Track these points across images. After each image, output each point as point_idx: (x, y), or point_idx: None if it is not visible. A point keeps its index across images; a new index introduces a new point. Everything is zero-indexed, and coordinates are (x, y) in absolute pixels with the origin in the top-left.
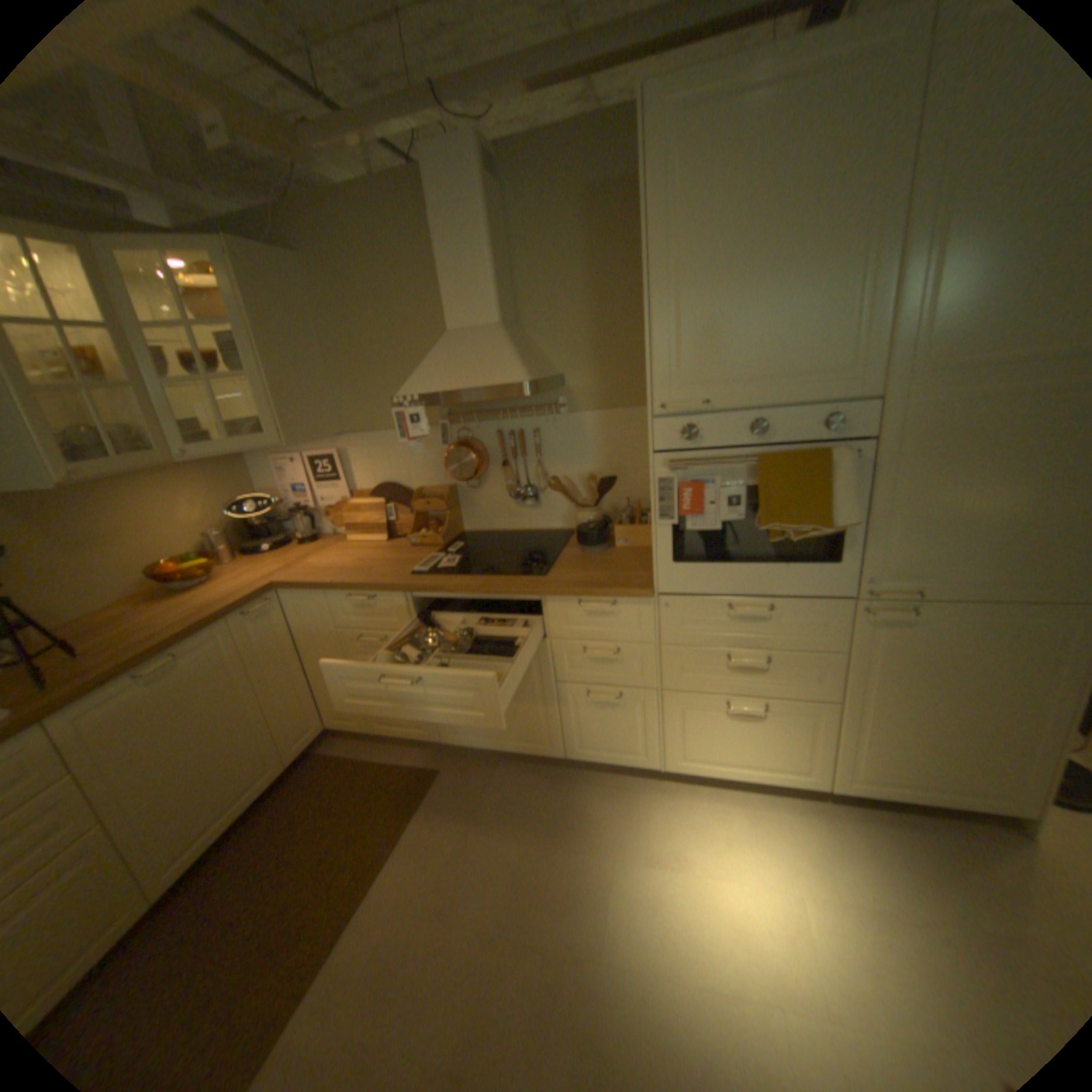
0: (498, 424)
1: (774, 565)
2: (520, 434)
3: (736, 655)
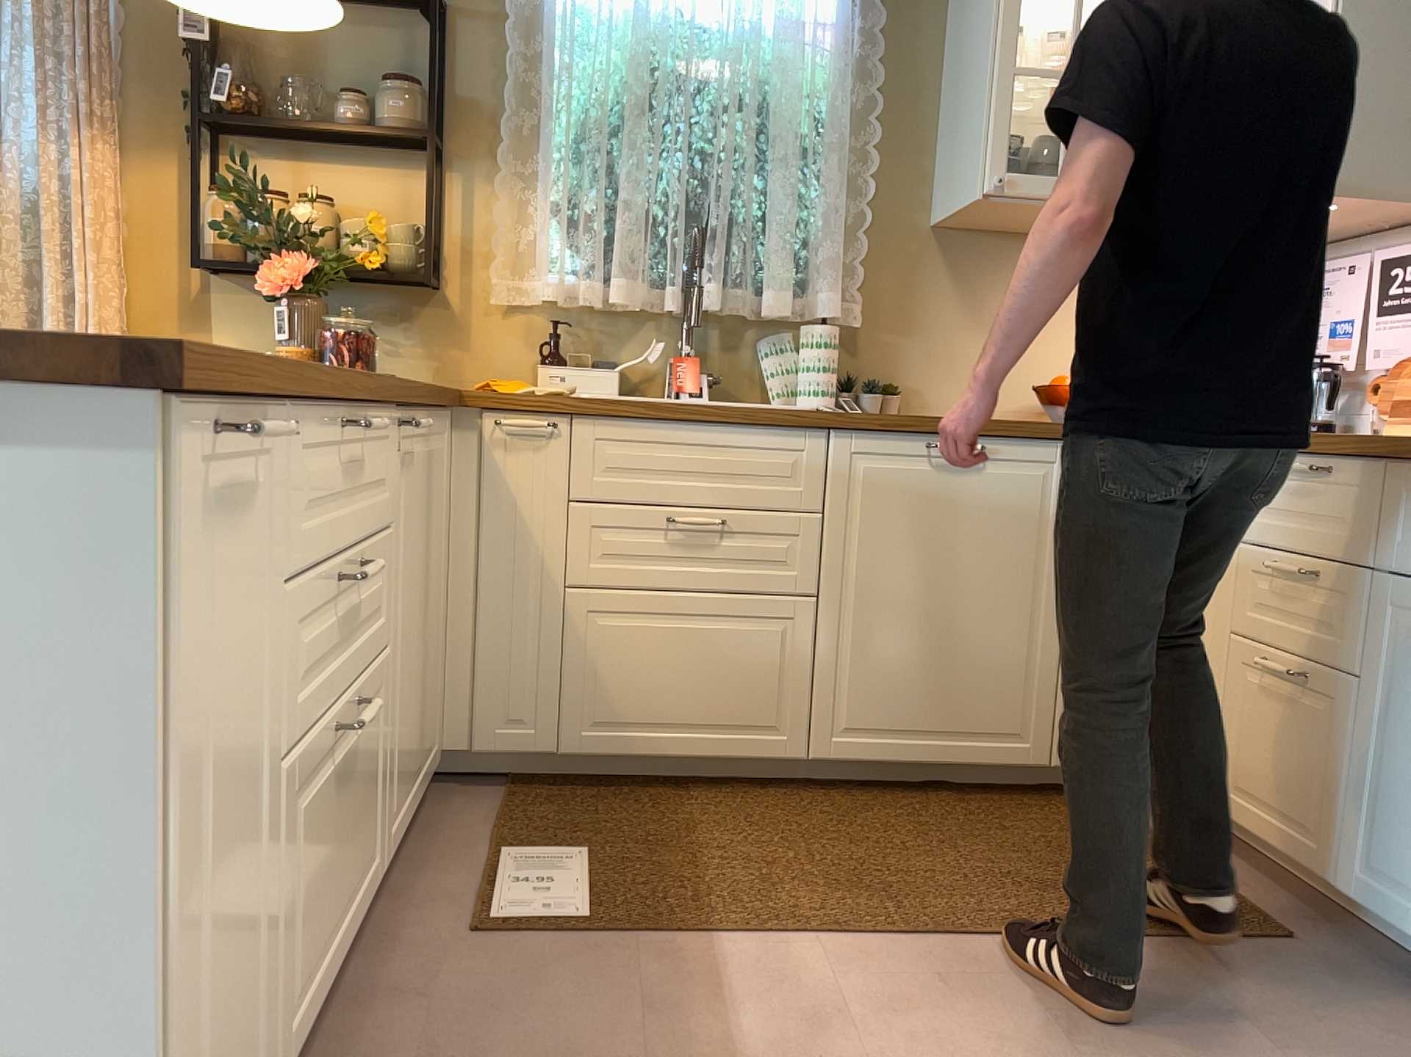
0: None
1: None
2: None
3: None
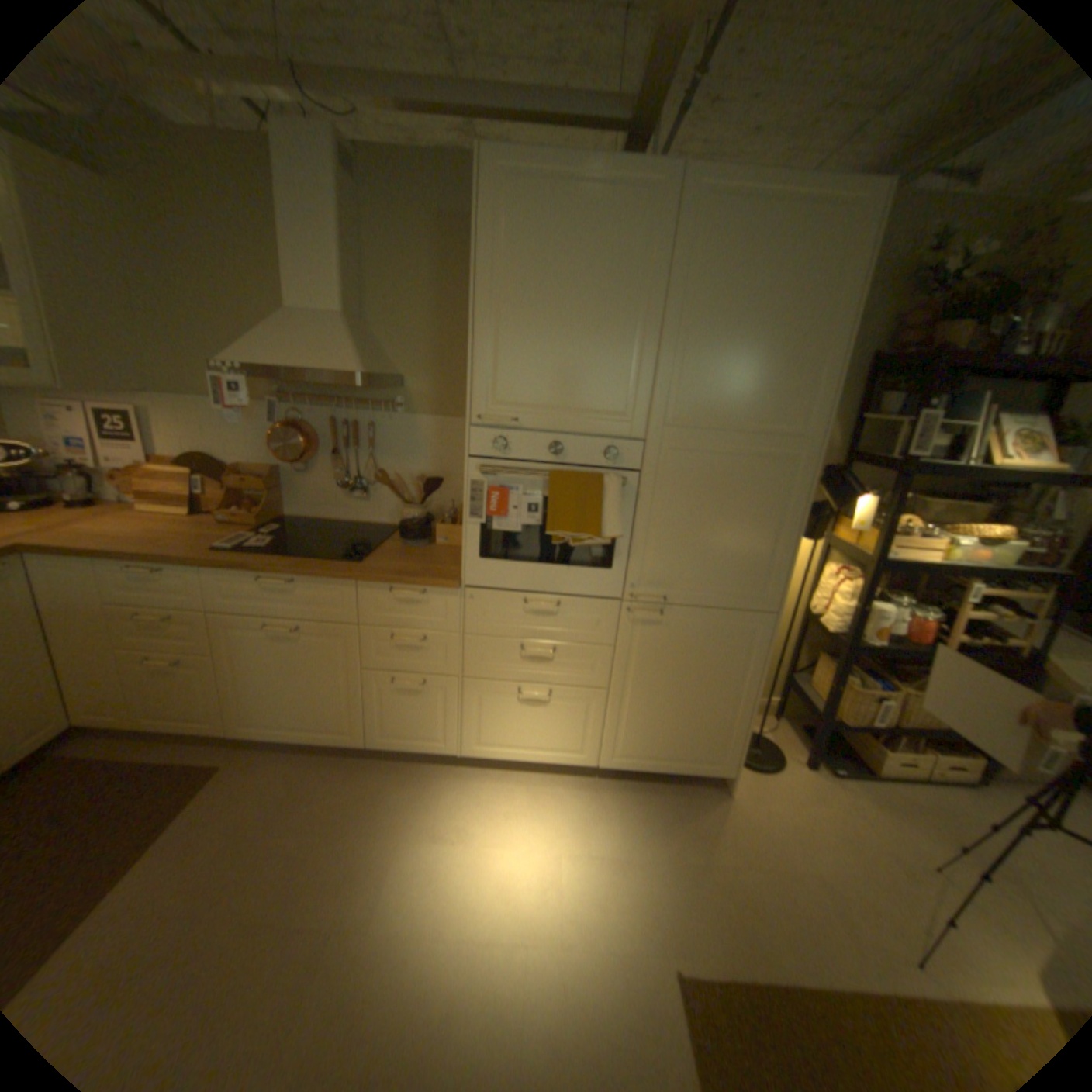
0: (332, 413)
1: (561, 567)
2: (355, 426)
3: (528, 645)
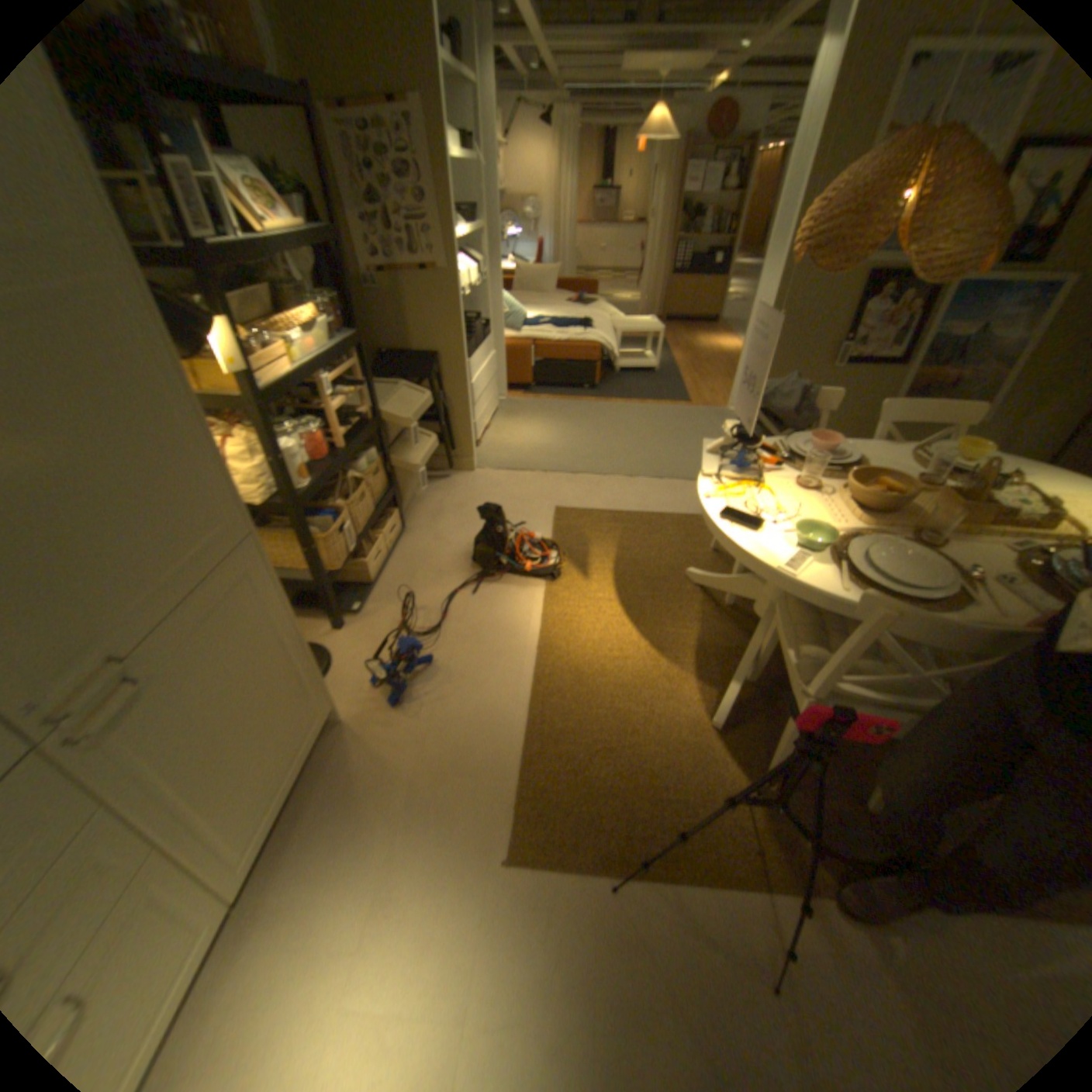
0: None
1: None
2: None
3: None
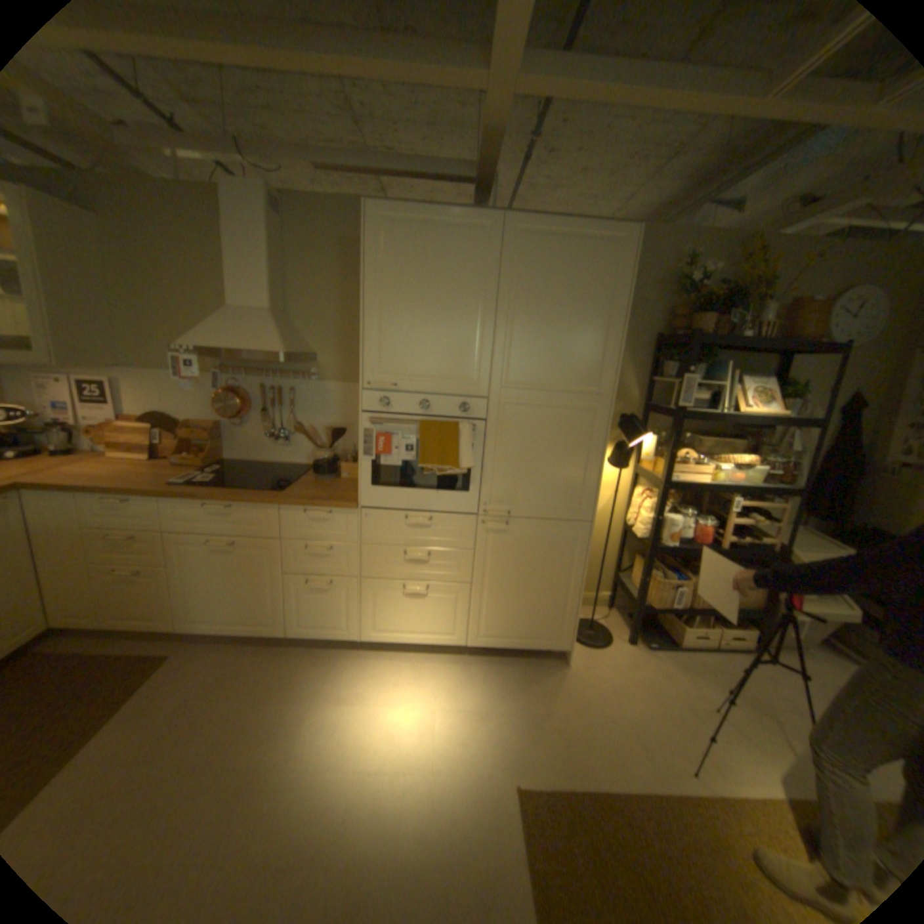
0: (262, 381)
1: (432, 491)
2: (279, 390)
3: (409, 551)
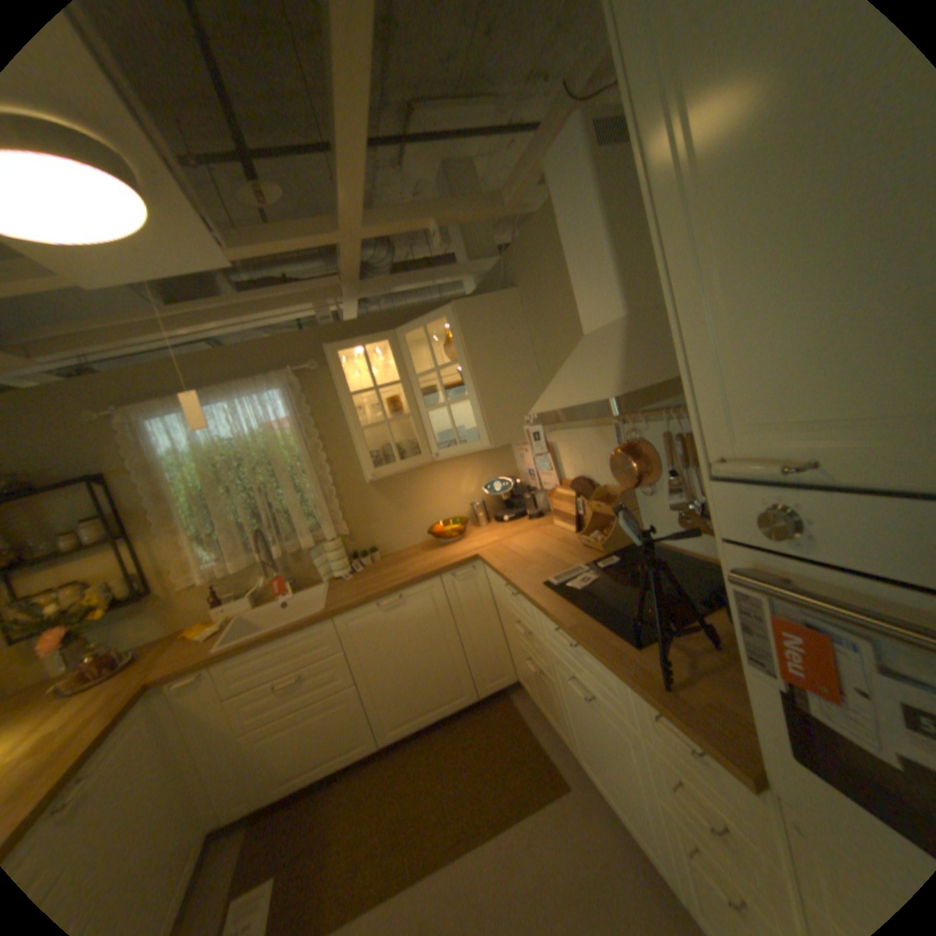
0: (666, 427)
1: None
2: (688, 440)
3: None
